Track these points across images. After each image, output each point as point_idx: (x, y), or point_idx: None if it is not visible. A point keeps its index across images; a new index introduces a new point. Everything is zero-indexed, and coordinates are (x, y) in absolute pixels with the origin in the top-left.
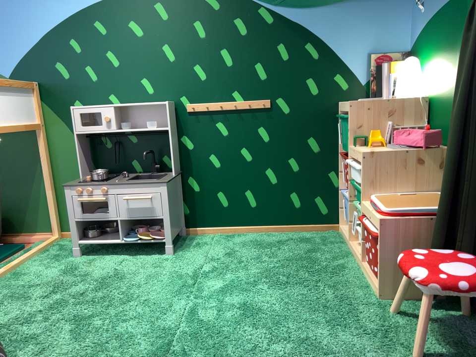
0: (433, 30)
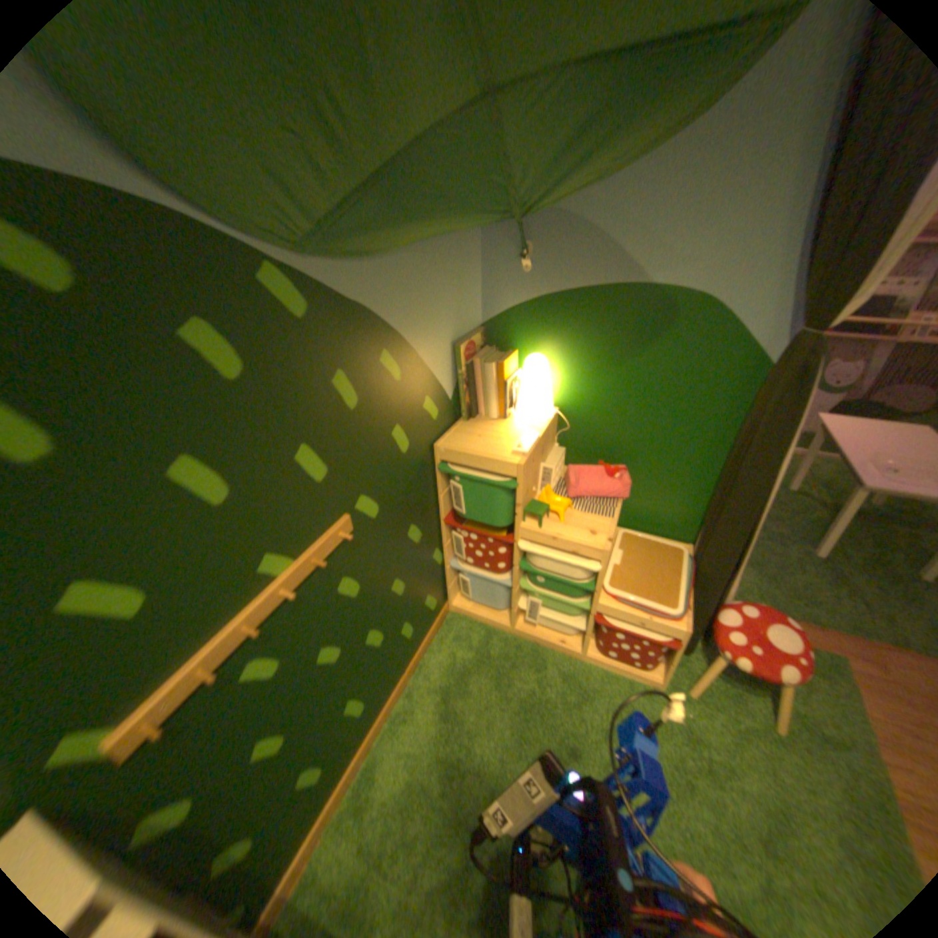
0: (569, 316)
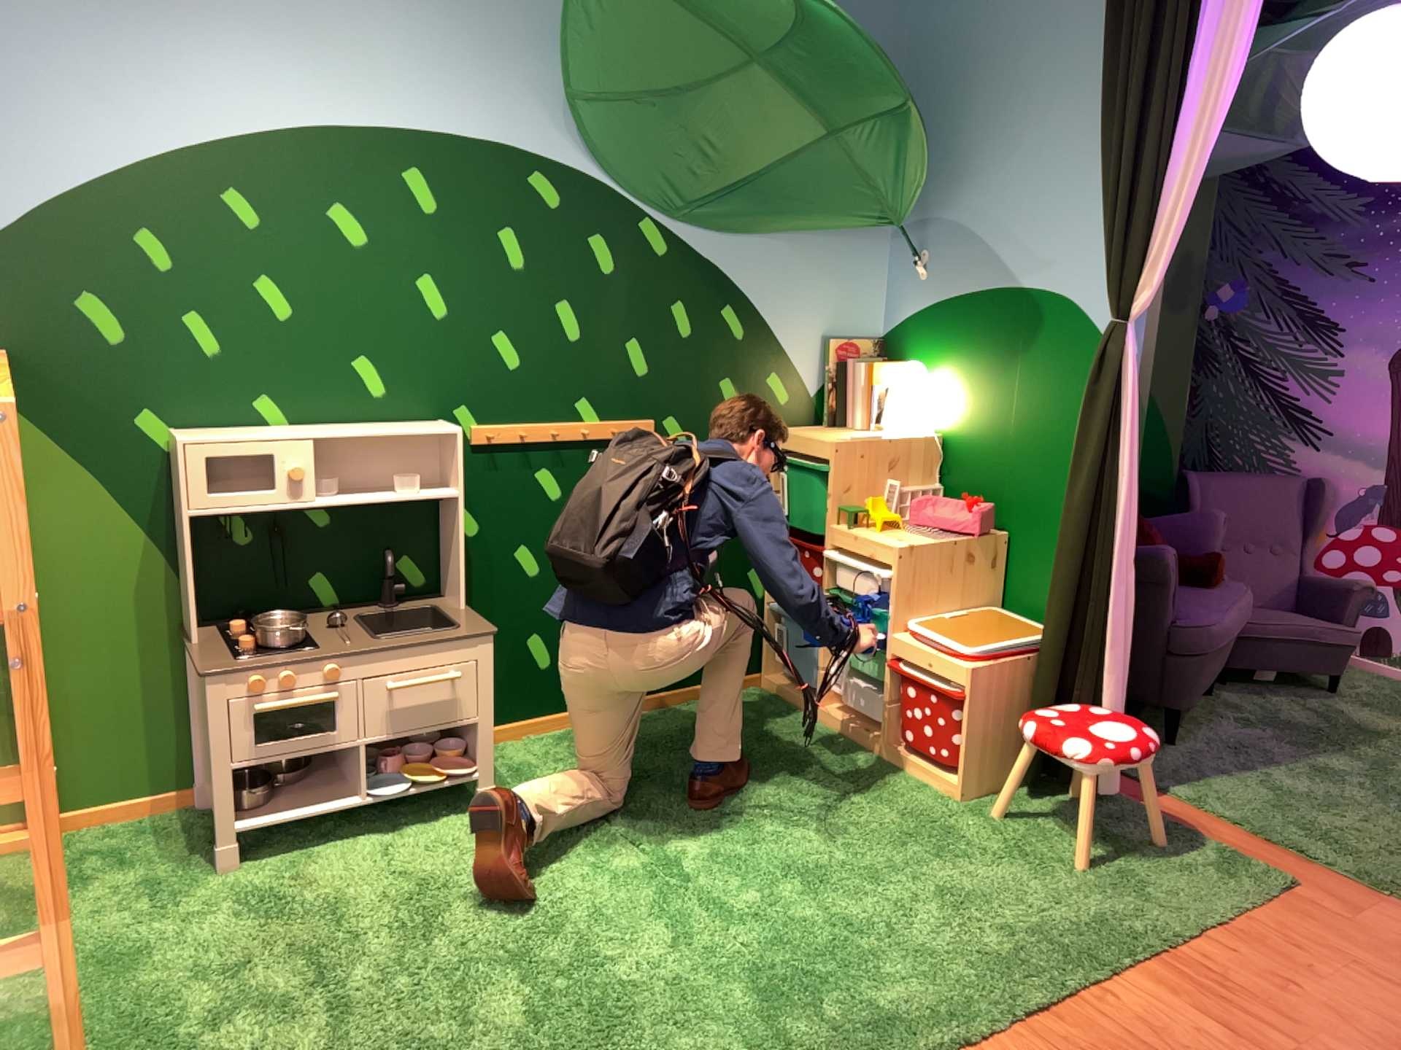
0: (948, 328)
